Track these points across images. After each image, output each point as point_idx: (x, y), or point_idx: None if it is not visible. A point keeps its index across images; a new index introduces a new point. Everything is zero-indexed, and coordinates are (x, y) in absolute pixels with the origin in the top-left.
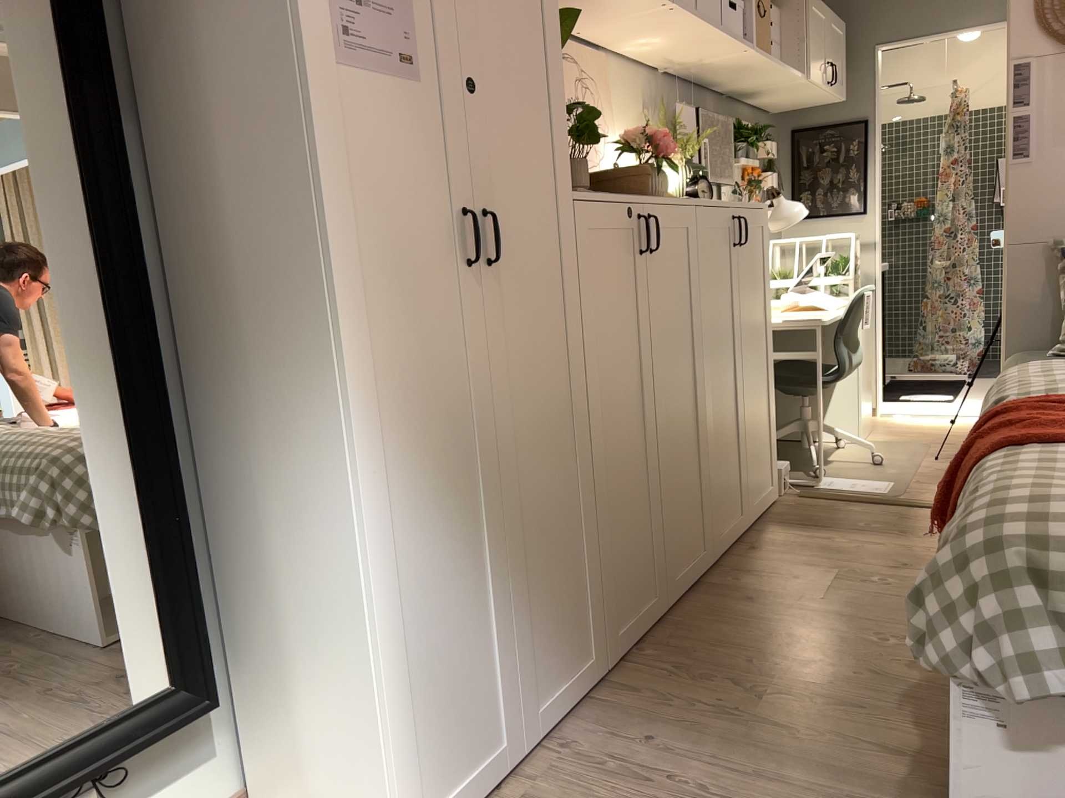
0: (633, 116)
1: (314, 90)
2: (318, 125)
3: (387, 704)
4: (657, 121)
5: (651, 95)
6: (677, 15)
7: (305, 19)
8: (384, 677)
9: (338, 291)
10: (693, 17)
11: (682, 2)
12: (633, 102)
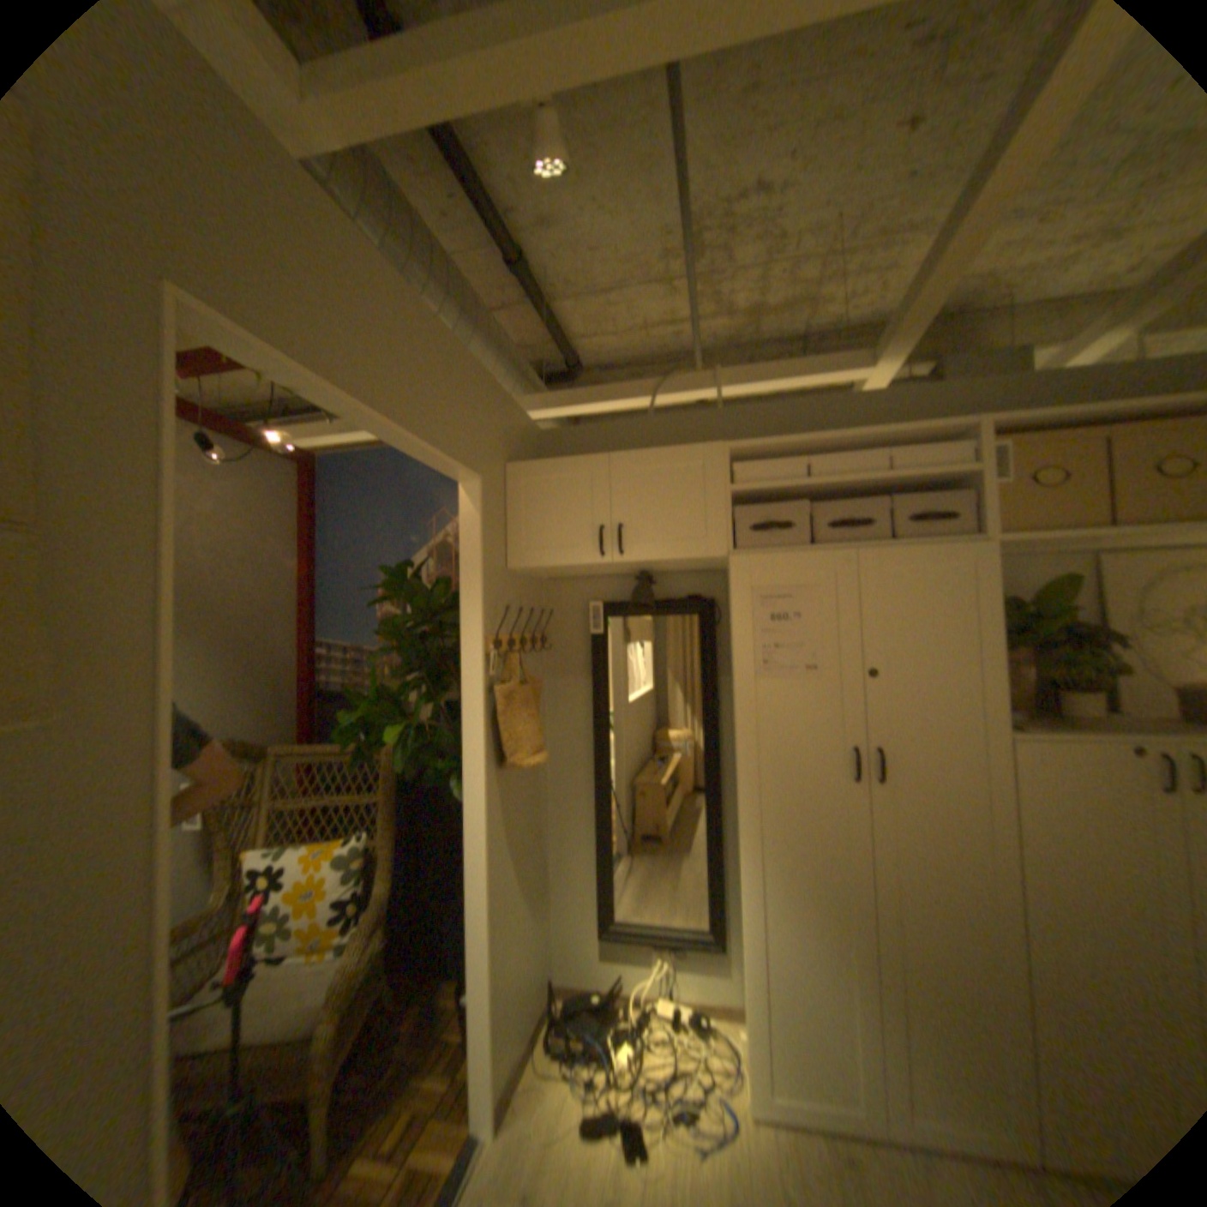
0: None
1: (741, 695)
2: (742, 710)
3: (754, 1010)
4: None
5: None
6: None
7: (740, 664)
8: (754, 994)
9: (745, 787)
10: None
11: None
12: None
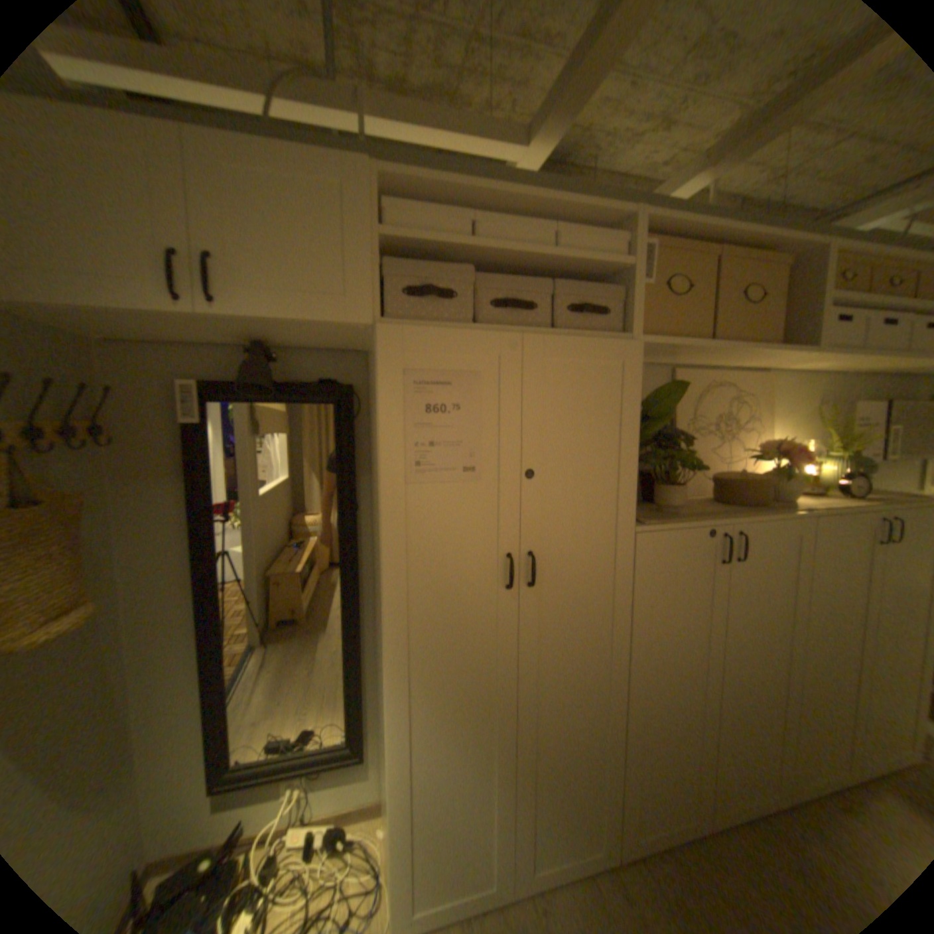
0: (805, 414)
1: (390, 504)
2: (390, 523)
3: (397, 842)
4: (836, 415)
5: (833, 394)
6: (832, 356)
7: (389, 466)
8: (397, 827)
9: (392, 612)
10: (853, 355)
11: (841, 344)
12: (806, 403)
